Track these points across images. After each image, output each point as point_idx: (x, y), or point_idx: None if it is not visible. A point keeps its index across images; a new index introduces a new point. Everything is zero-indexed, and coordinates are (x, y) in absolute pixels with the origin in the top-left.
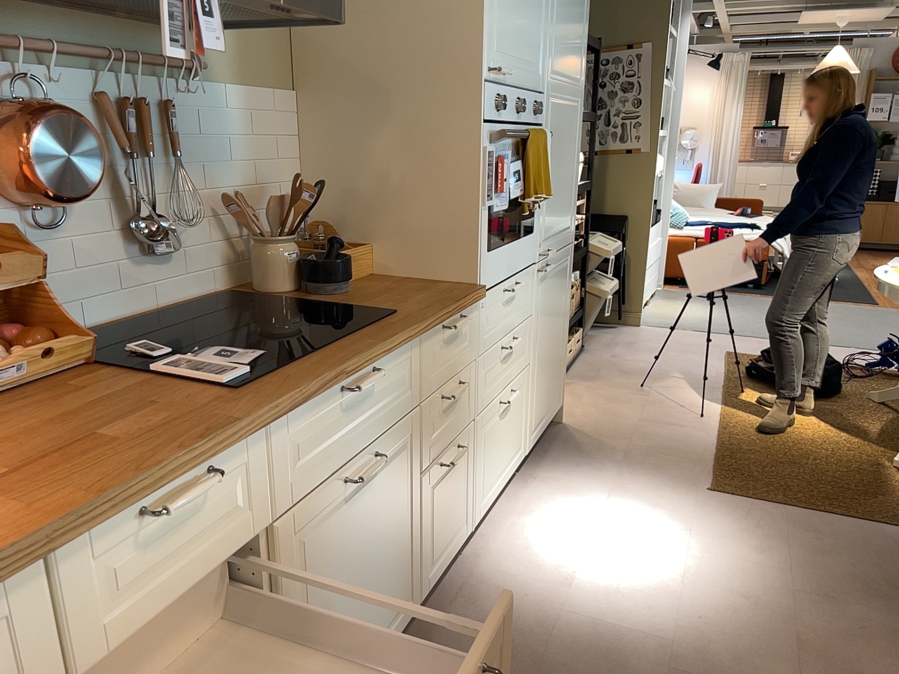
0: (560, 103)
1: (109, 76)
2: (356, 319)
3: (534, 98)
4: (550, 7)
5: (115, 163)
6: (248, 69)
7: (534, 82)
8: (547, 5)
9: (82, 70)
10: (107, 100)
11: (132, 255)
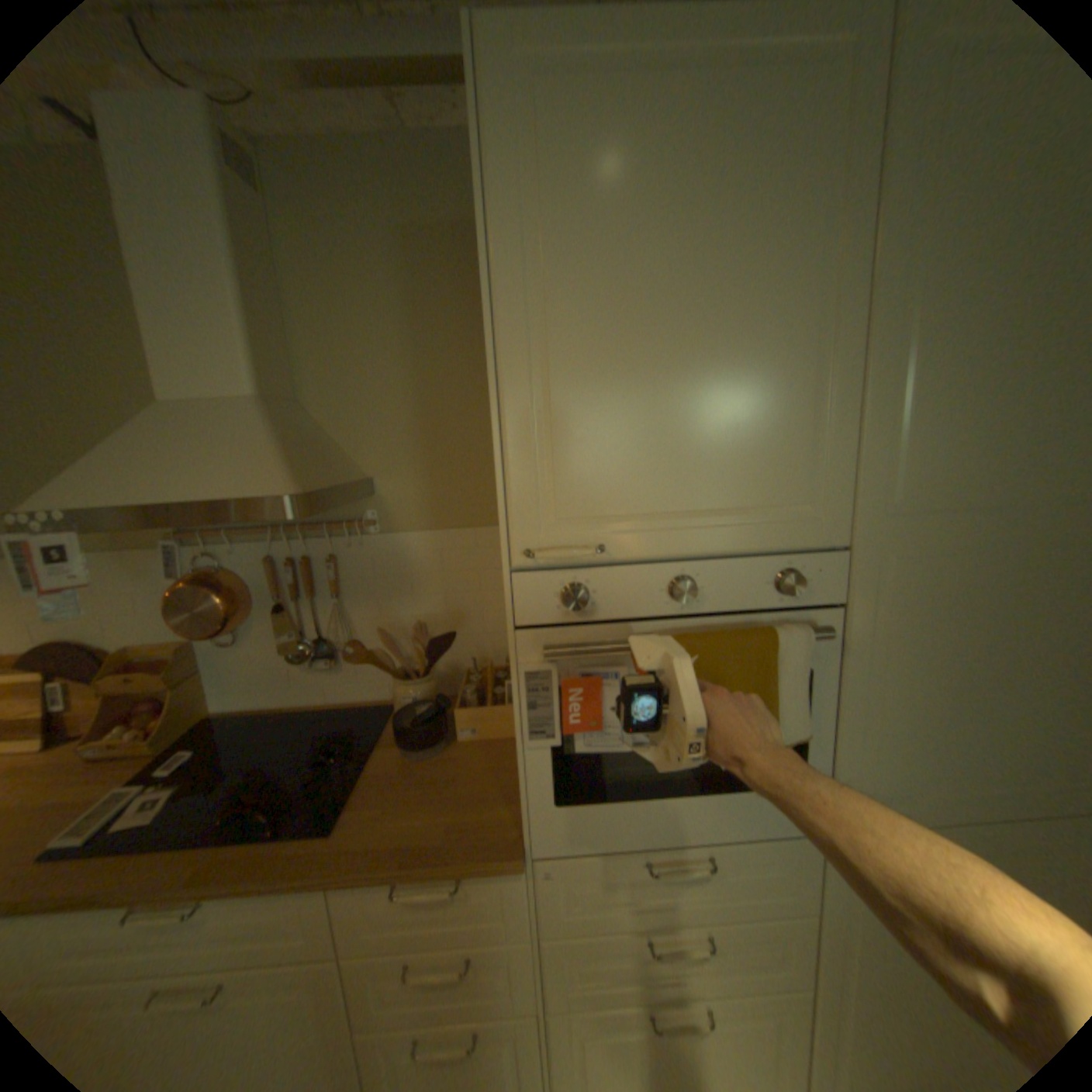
0: (972, 547)
1: (276, 543)
2: (311, 818)
3: (776, 563)
4: (867, 378)
5: (285, 602)
6: (441, 513)
7: (776, 535)
8: (845, 379)
9: (258, 541)
10: (266, 562)
11: (302, 666)
